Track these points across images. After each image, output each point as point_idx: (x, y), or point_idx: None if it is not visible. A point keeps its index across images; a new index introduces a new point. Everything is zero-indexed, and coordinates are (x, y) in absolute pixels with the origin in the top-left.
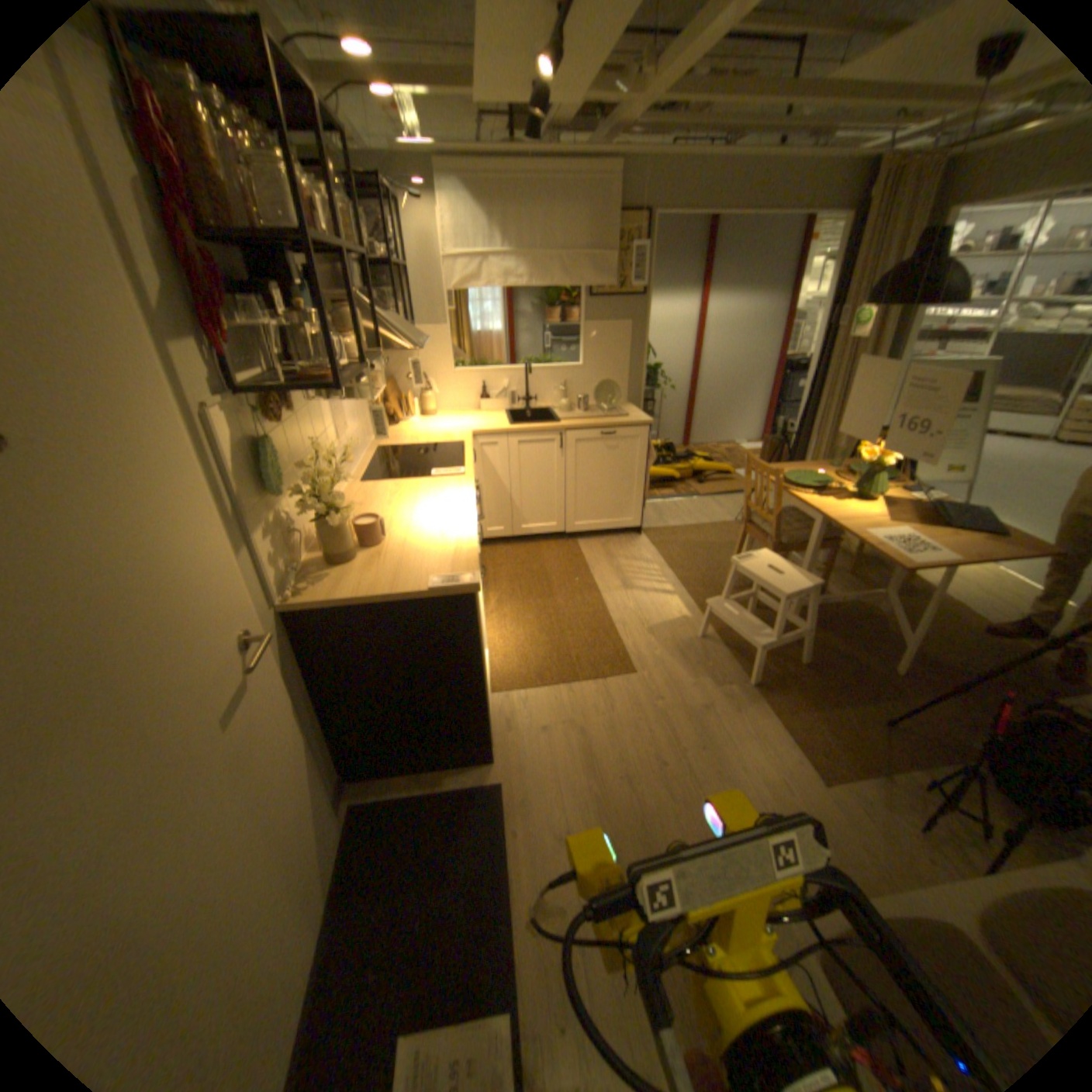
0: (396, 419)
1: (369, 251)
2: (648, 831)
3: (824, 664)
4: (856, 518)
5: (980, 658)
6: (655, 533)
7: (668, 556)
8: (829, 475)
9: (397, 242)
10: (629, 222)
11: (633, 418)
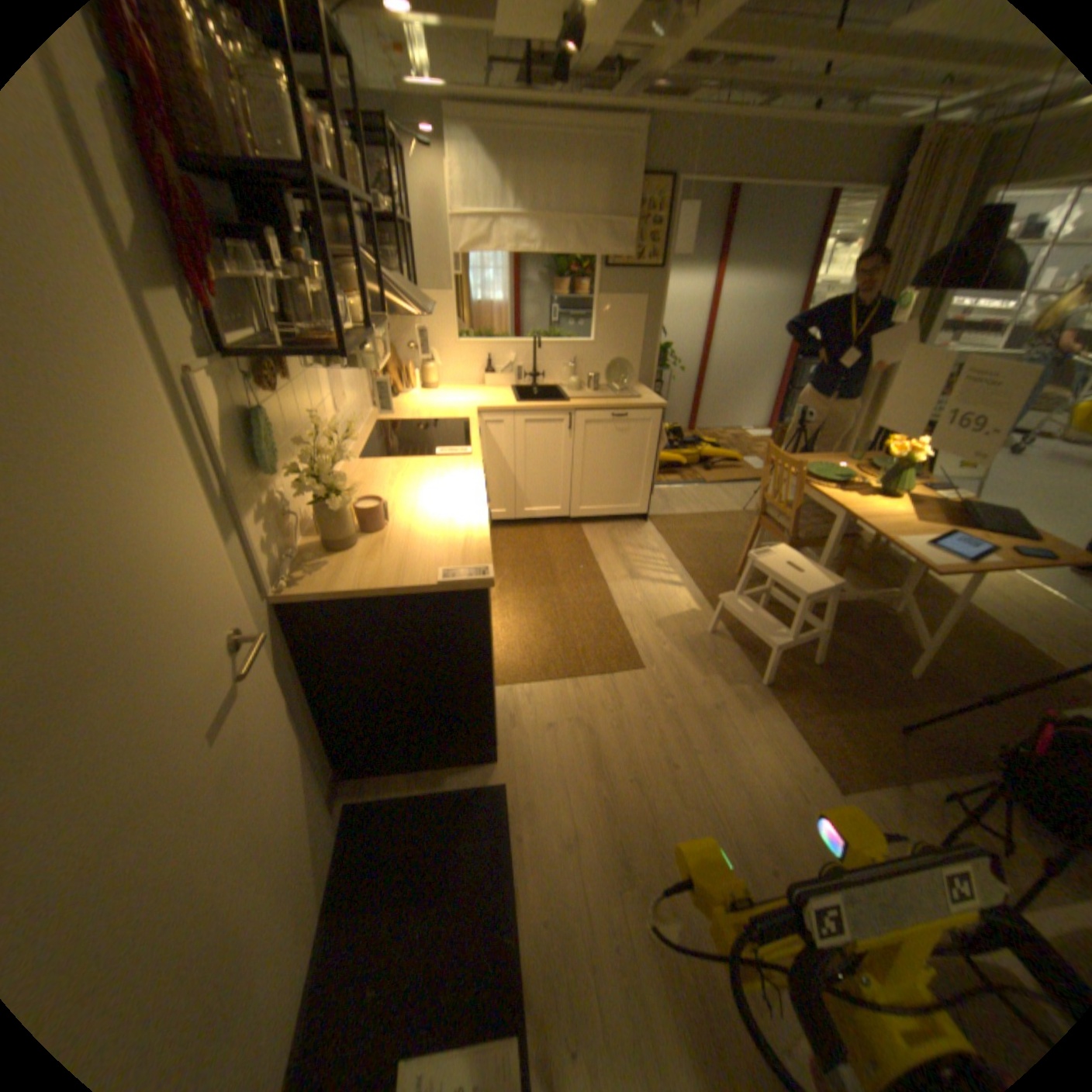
0: (394, 392)
1: (371, 205)
2: (658, 840)
3: (838, 667)
4: (880, 518)
5: (992, 664)
6: (660, 522)
7: (673, 546)
8: (849, 470)
9: (400, 197)
10: (647, 190)
11: (643, 401)
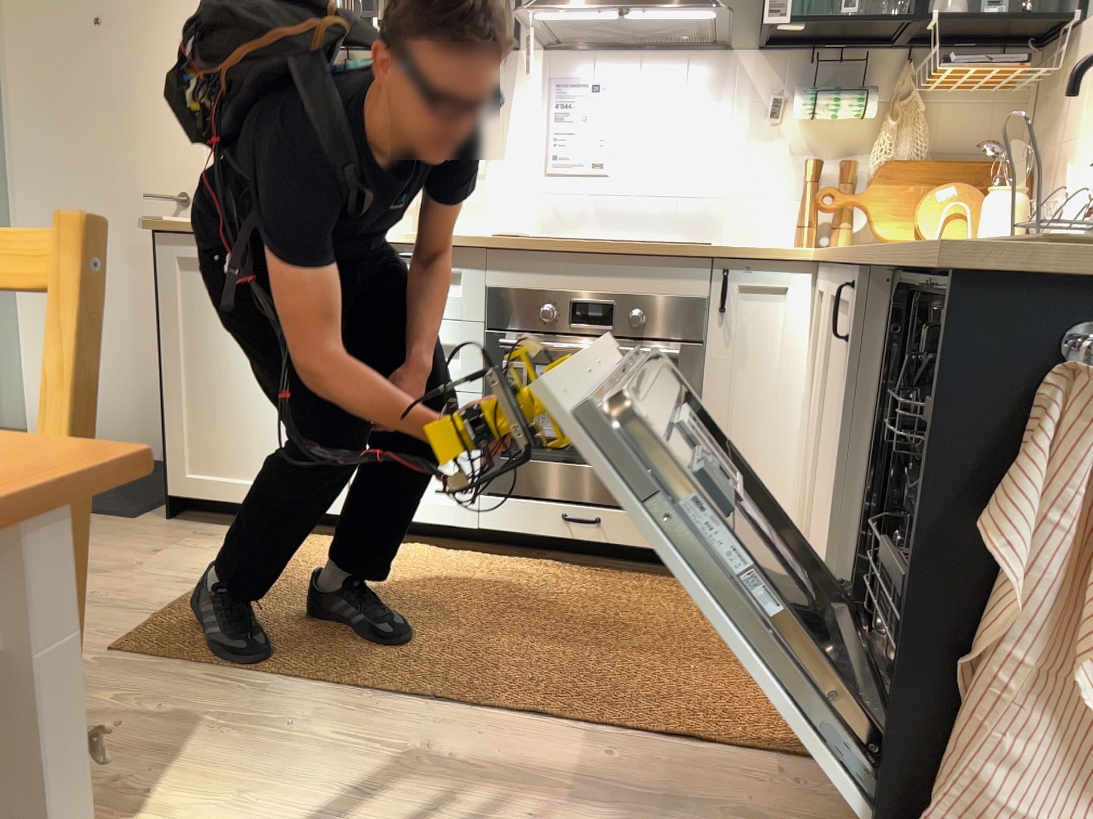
0: None
1: None
2: None
3: None
4: None
5: None
6: None
7: None
8: None
9: None
10: None
11: None
